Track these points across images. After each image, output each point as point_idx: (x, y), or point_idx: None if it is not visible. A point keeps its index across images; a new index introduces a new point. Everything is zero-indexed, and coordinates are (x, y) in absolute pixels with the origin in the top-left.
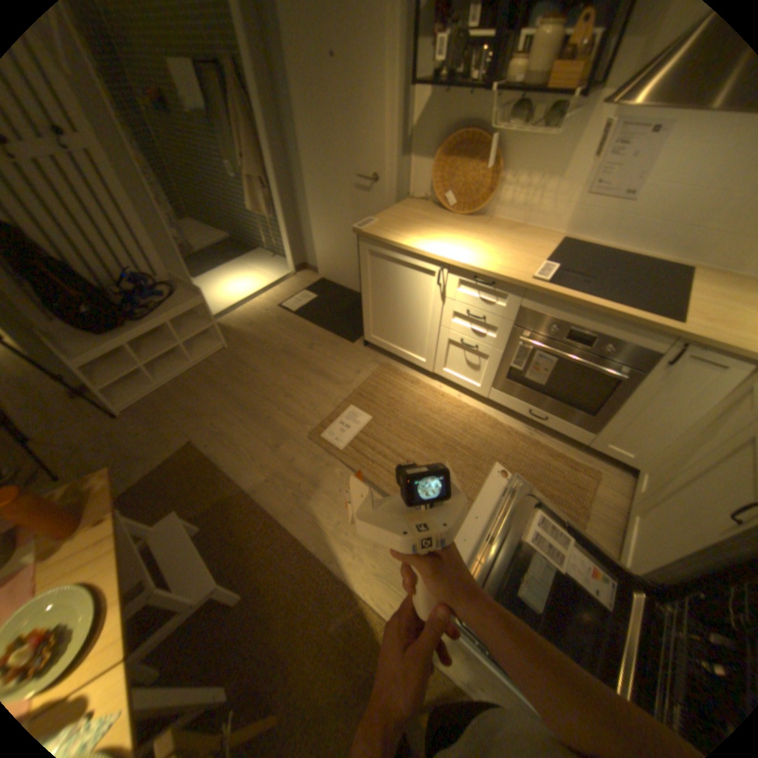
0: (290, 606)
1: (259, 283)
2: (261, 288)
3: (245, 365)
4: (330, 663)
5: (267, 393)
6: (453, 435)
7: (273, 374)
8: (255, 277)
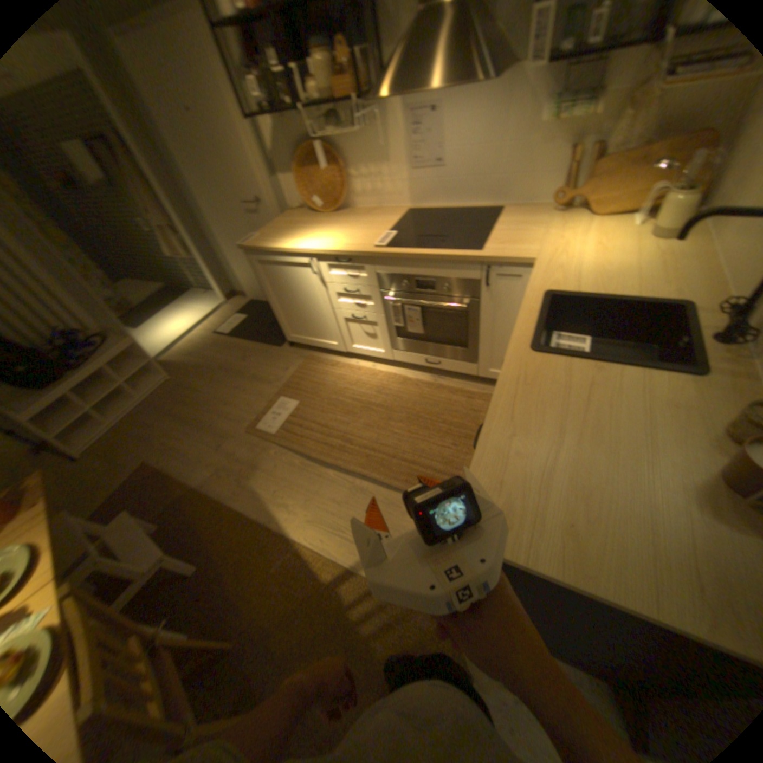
0: (236, 563)
1: (193, 318)
2: (195, 321)
3: (185, 389)
4: (272, 595)
5: (206, 406)
6: (368, 398)
7: (211, 390)
8: (188, 313)
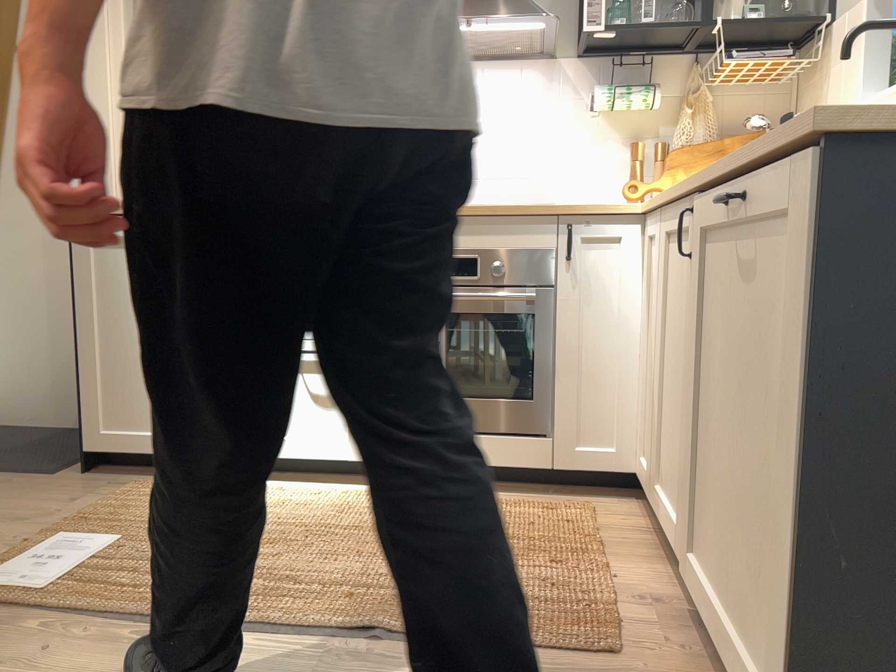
0: None
1: None
2: None
3: None
4: None
5: None
6: (323, 523)
7: None
8: None
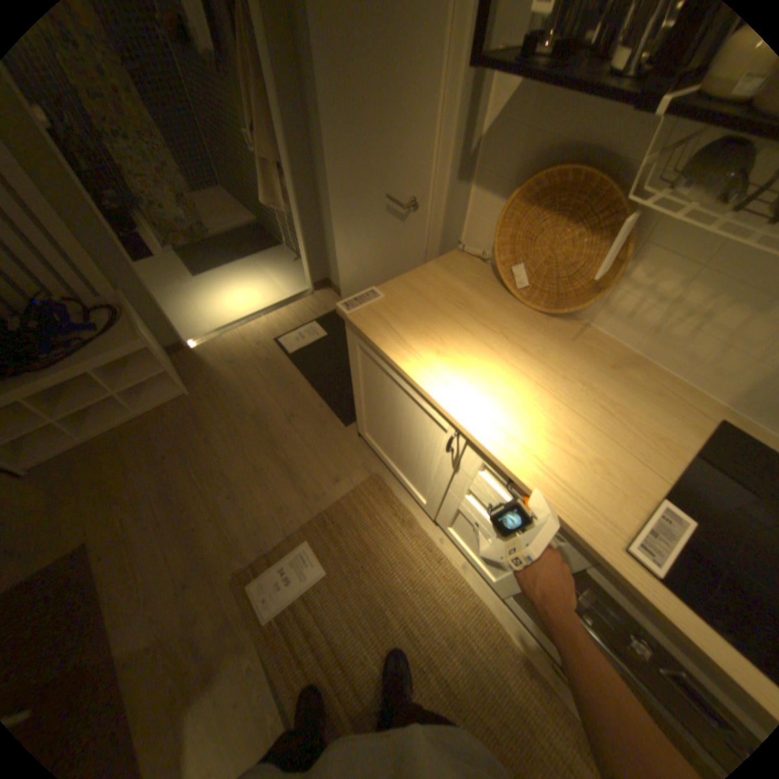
0: None
1: (266, 299)
2: (266, 307)
3: (200, 430)
4: None
5: (209, 485)
6: (433, 650)
7: (229, 454)
8: (264, 287)
